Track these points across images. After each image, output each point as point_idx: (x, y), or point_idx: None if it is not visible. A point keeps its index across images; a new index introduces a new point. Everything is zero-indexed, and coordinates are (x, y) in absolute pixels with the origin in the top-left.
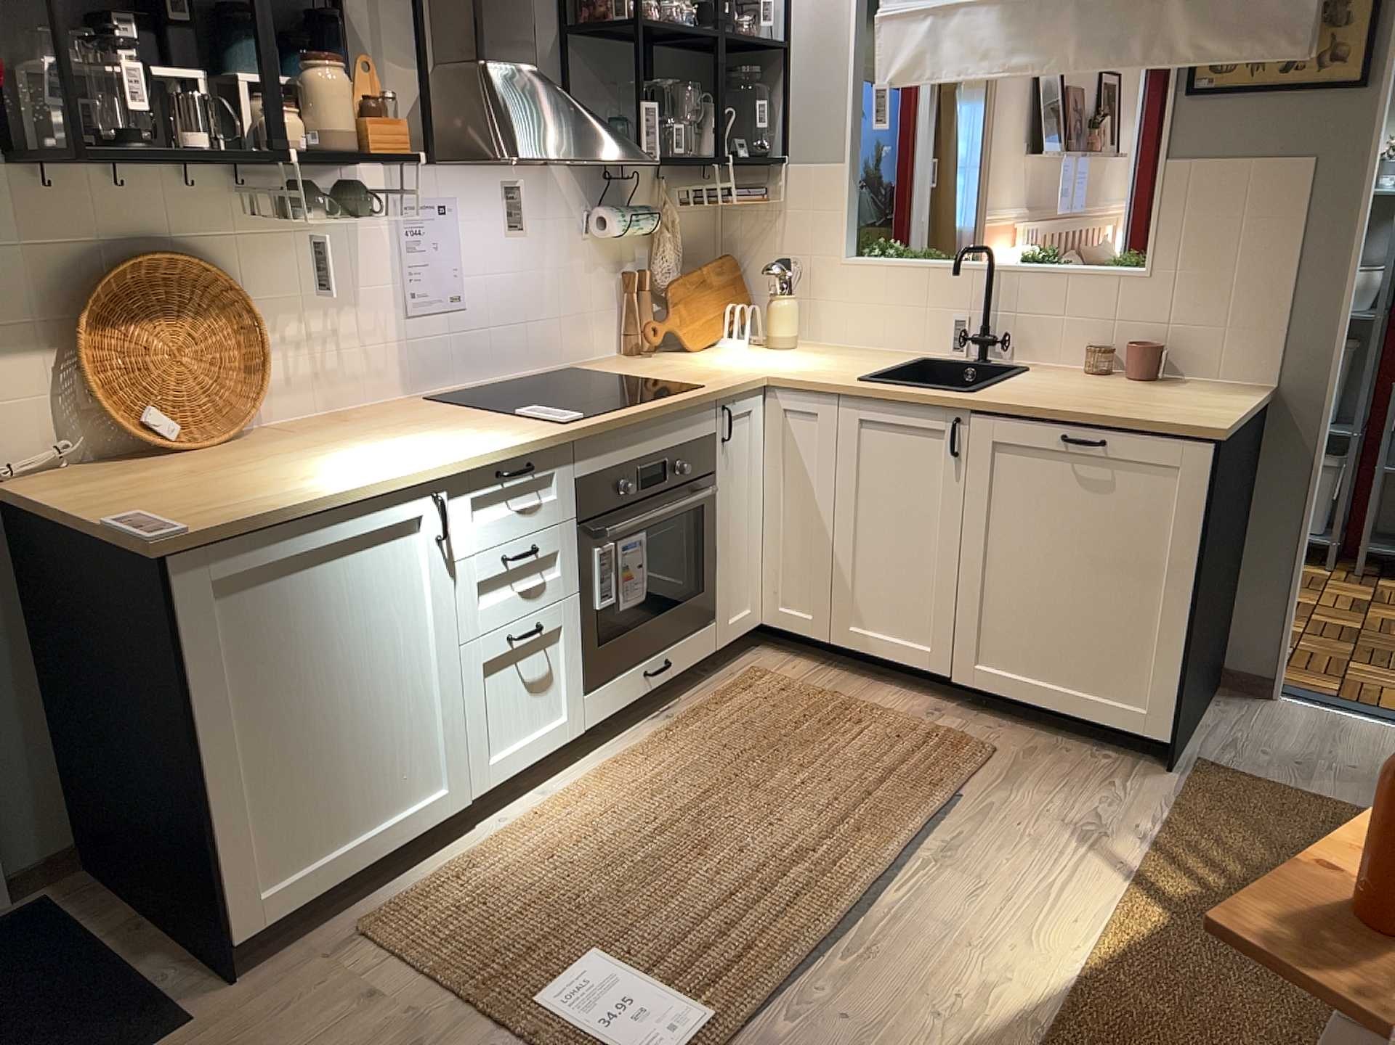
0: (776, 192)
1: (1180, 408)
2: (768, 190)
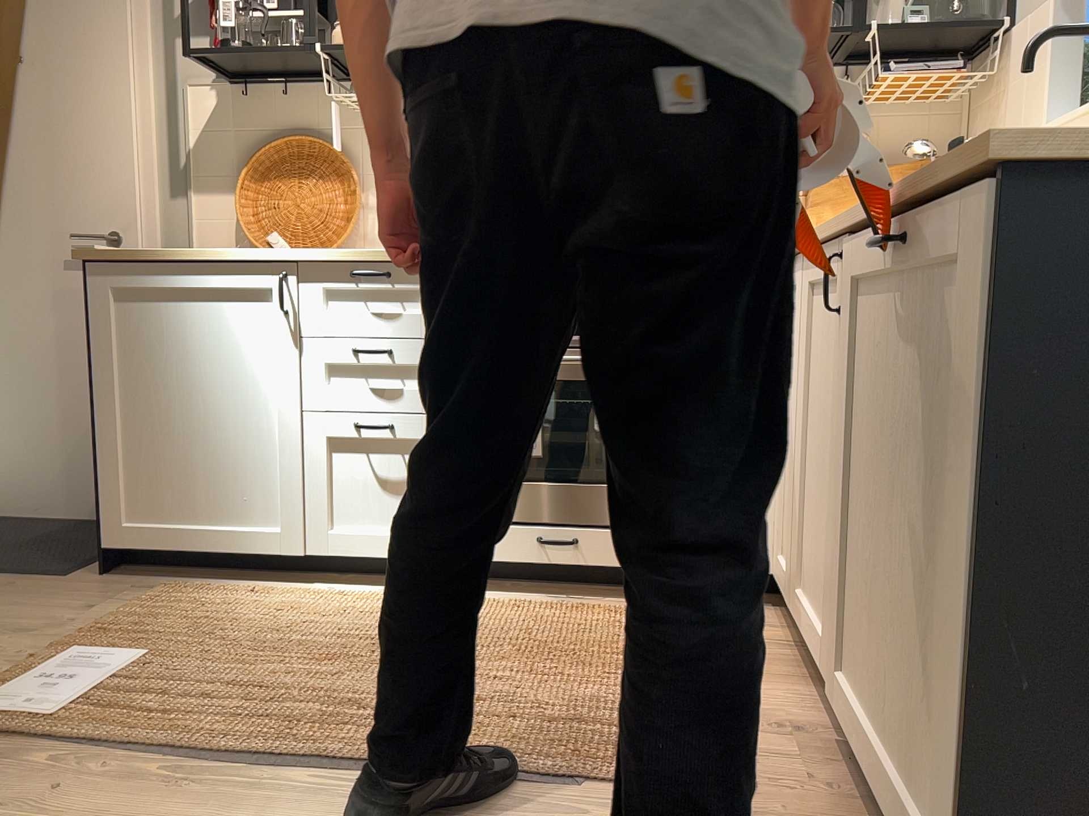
0: (998, 70)
1: None
2: (983, 68)
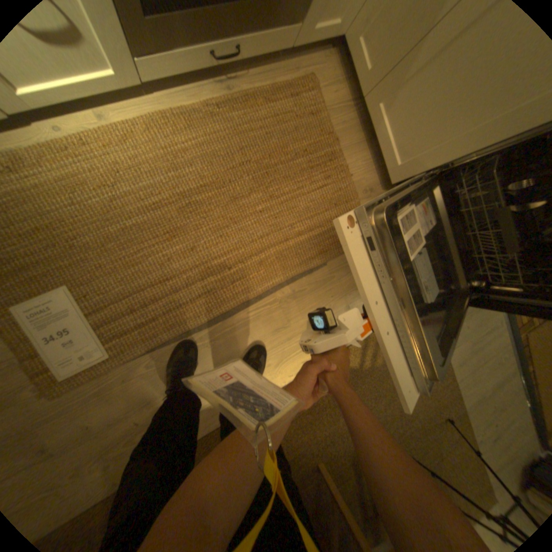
0: None
1: None
2: None
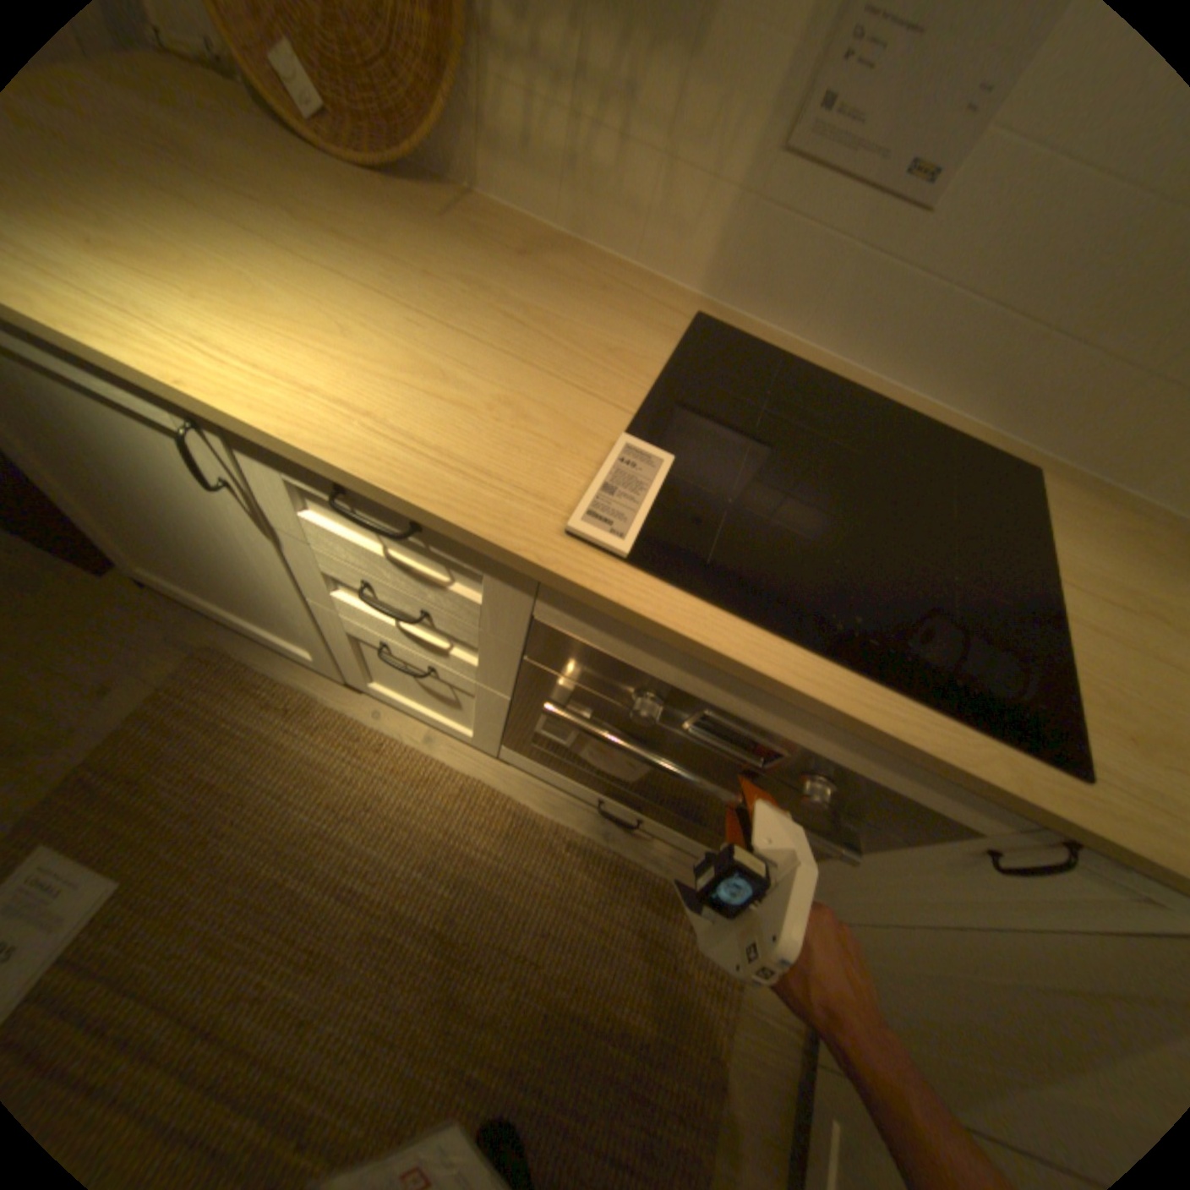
0: None
1: None
2: None
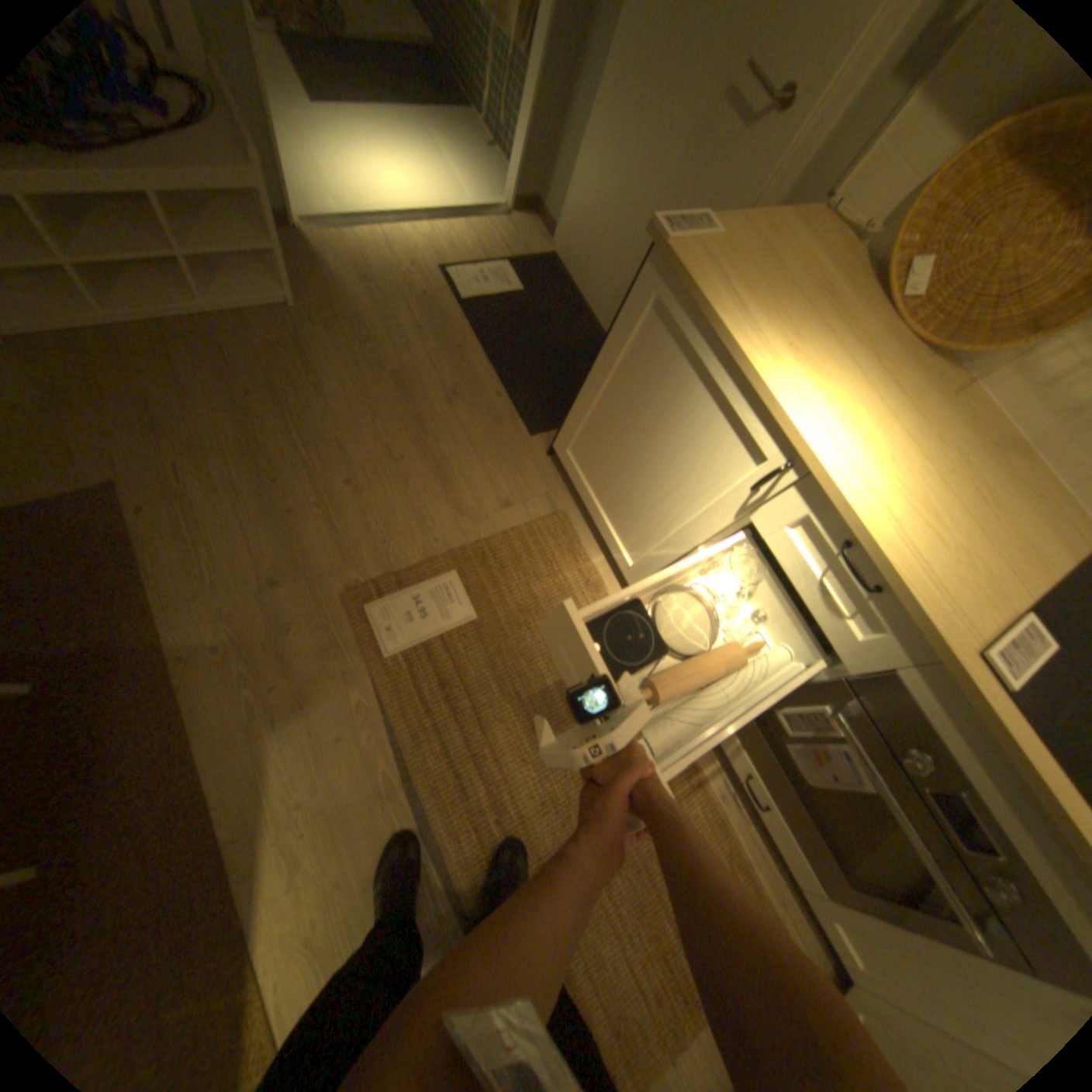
0: None
1: None
2: None
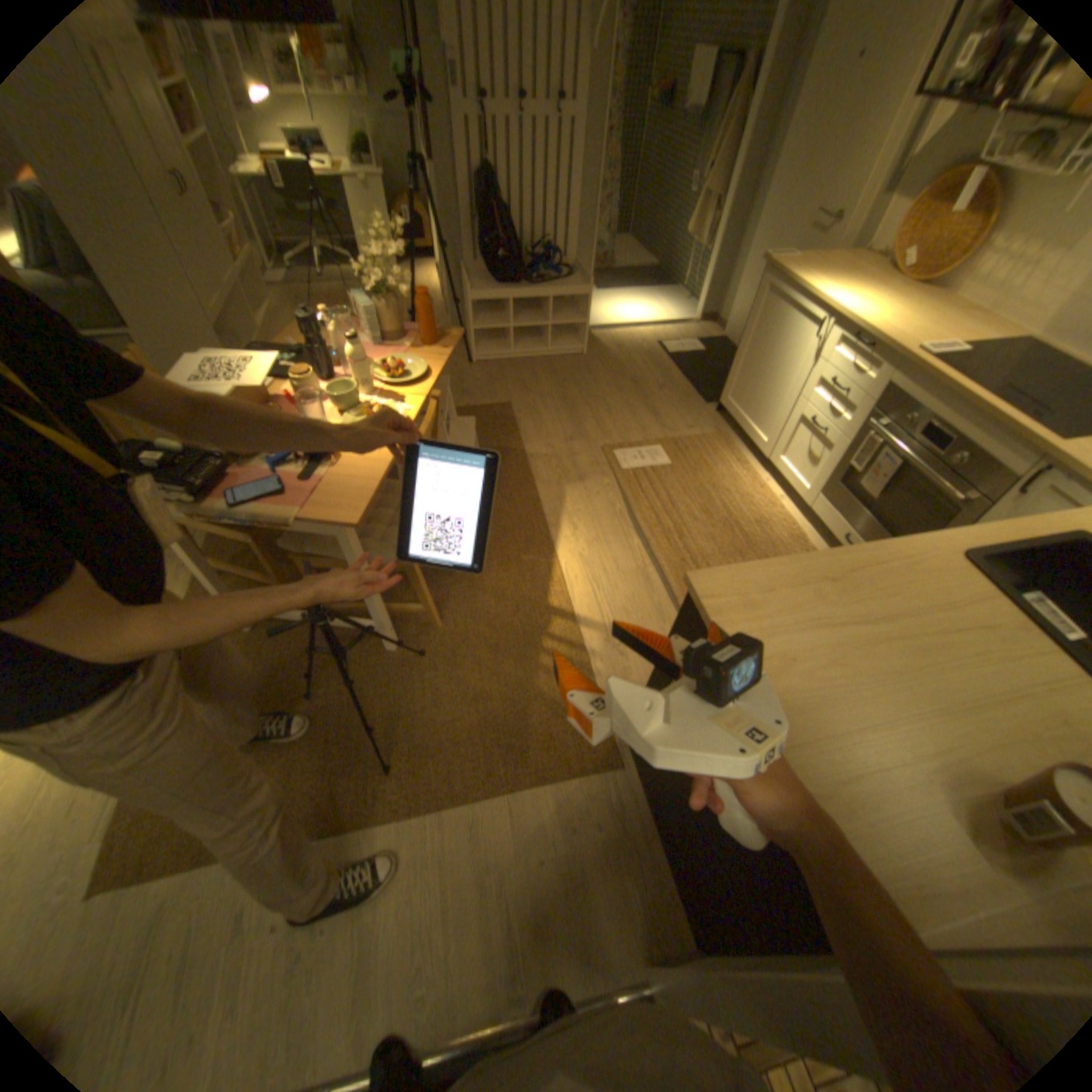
0: None
1: (791, 638)
2: None
